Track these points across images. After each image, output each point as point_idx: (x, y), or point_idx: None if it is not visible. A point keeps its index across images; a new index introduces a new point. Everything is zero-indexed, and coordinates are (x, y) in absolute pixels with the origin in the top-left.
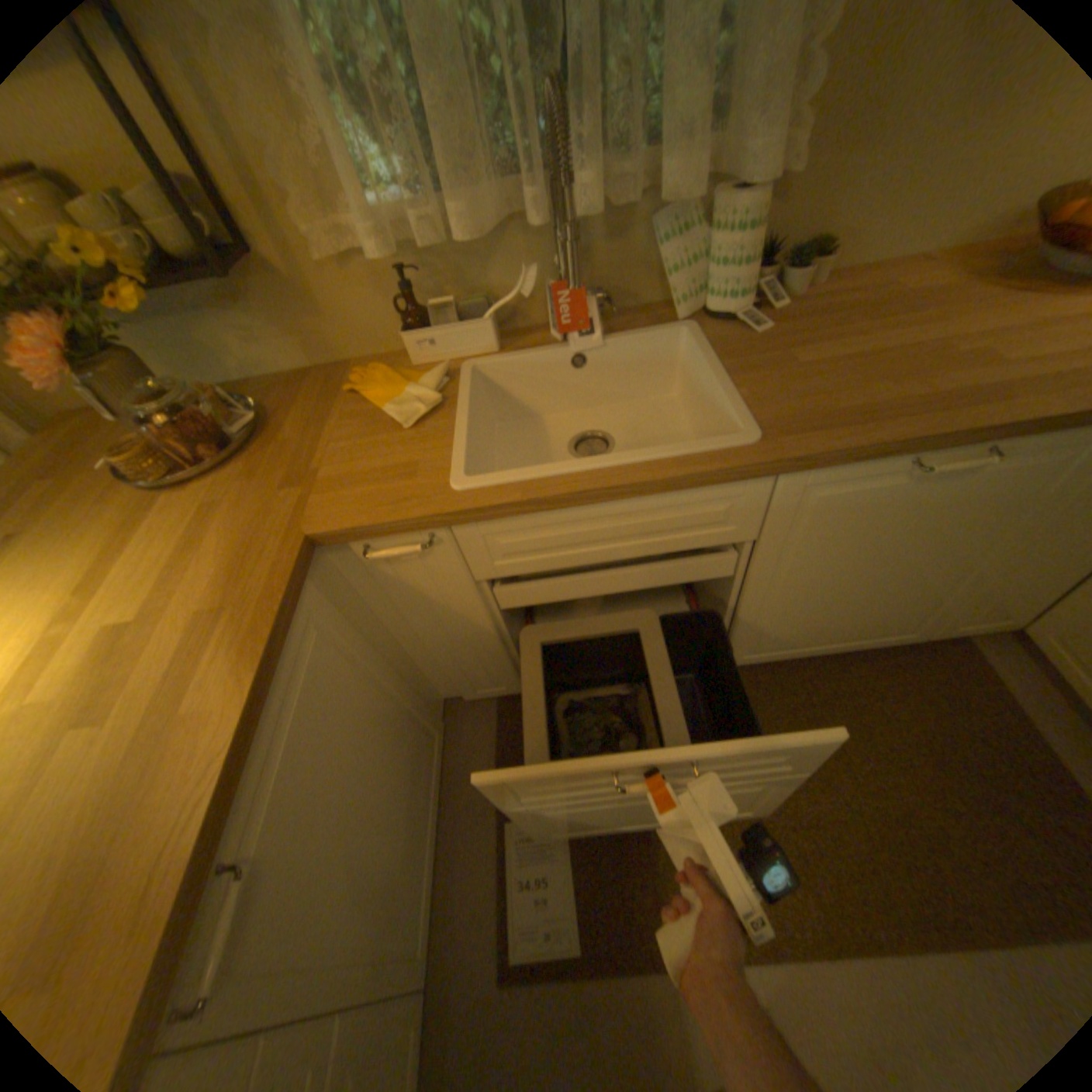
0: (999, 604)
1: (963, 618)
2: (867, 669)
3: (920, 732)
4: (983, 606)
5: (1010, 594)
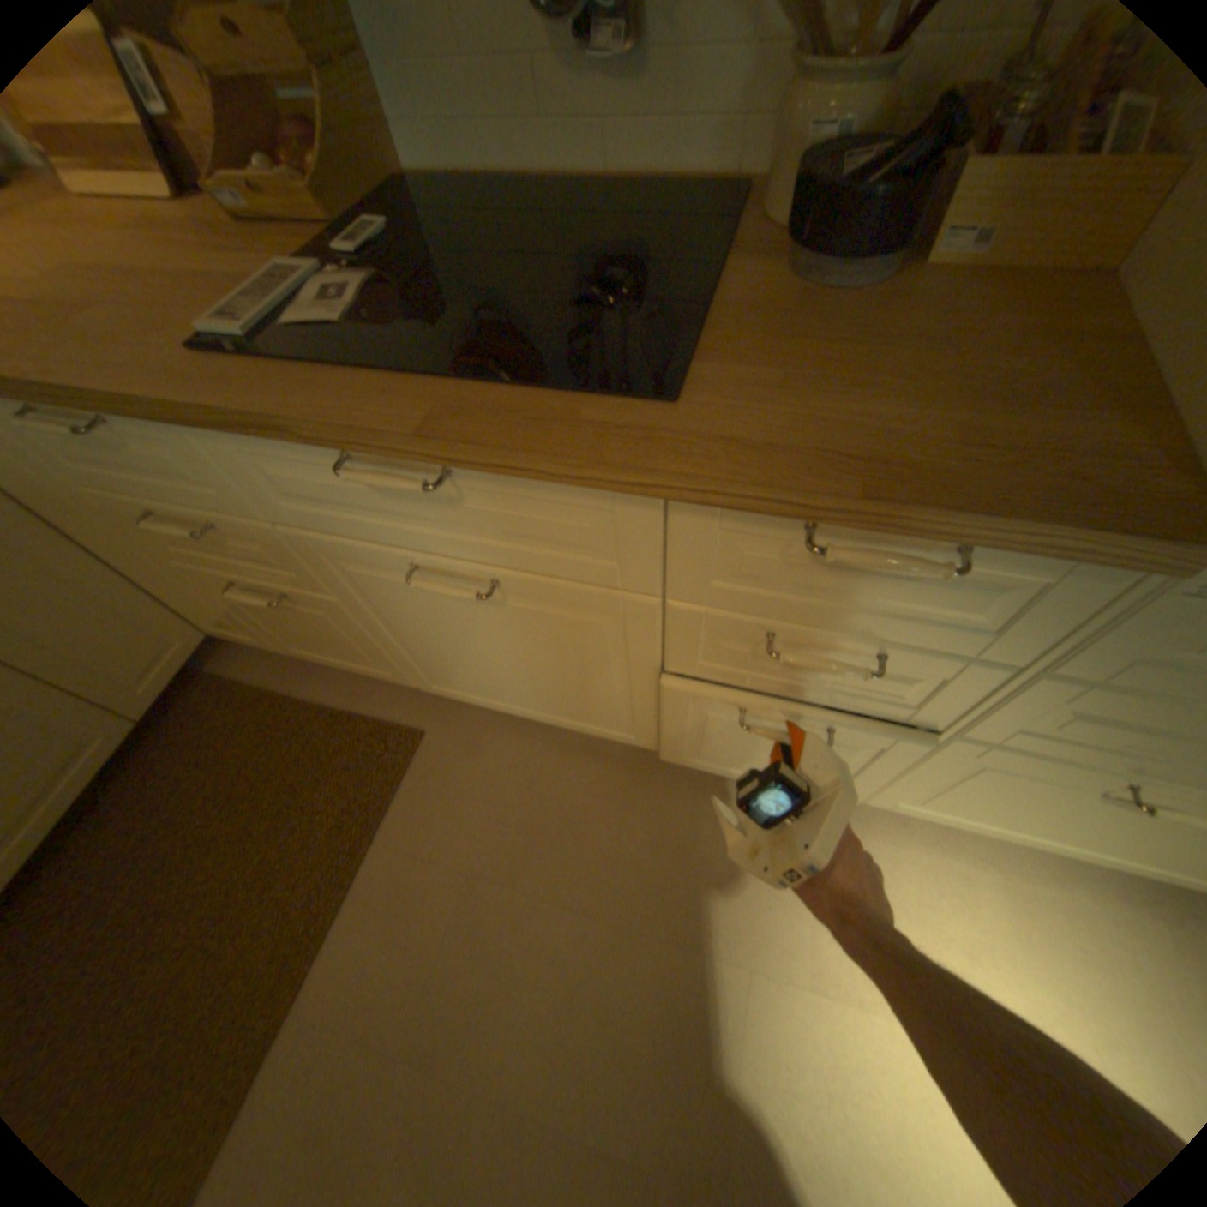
0: (105, 656)
1: (103, 690)
2: (128, 797)
3: (203, 800)
4: (92, 671)
5: (86, 645)
